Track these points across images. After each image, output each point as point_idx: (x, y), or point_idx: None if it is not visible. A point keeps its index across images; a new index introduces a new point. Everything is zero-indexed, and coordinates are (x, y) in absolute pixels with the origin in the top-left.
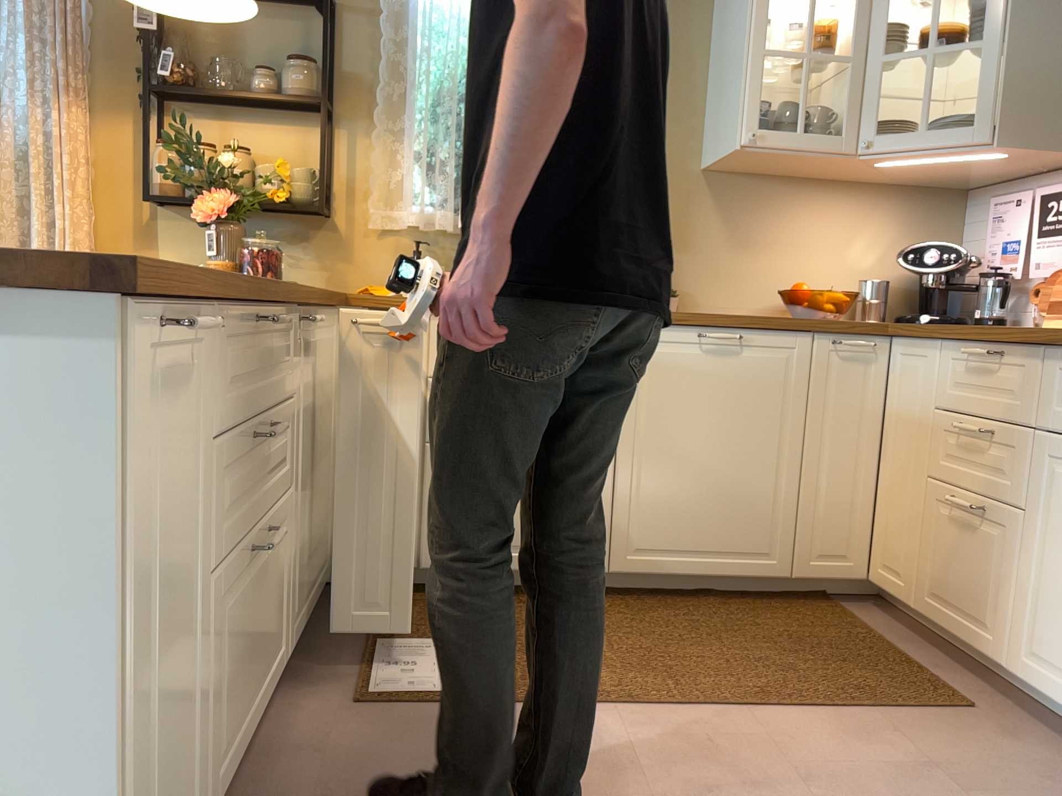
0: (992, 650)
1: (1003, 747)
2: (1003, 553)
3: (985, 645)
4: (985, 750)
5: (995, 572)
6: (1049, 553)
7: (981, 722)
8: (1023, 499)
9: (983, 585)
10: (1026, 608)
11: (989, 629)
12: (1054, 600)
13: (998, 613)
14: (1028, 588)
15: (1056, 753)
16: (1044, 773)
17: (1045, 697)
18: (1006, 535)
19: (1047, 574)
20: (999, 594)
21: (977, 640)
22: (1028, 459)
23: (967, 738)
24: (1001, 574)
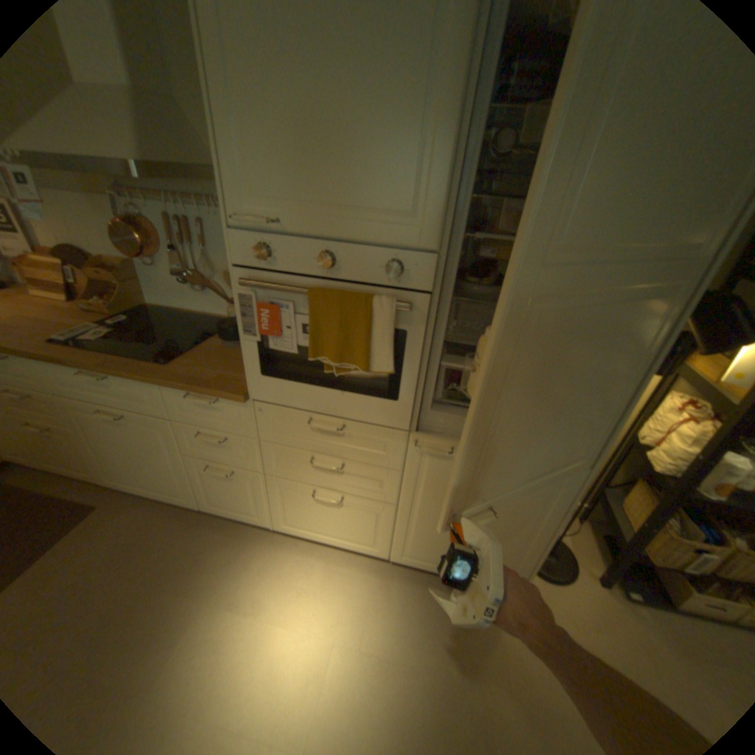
0: (89, 479)
1: (113, 523)
2: (70, 445)
3: (85, 478)
4: (106, 532)
5: (70, 452)
6: (91, 444)
7: (100, 514)
8: (65, 424)
9: (69, 458)
10: (94, 464)
11: (82, 472)
12: (104, 460)
13: (82, 467)
14: (90, 457)
15: (134, 507)
16: (132, 523)
17: (120, 490)
18: (66, 438)
19: (95, 452)
20: (78, 460)
21: (80, 477)
22: (56, 408)
23: (96, 531)
24: (74, 453)
